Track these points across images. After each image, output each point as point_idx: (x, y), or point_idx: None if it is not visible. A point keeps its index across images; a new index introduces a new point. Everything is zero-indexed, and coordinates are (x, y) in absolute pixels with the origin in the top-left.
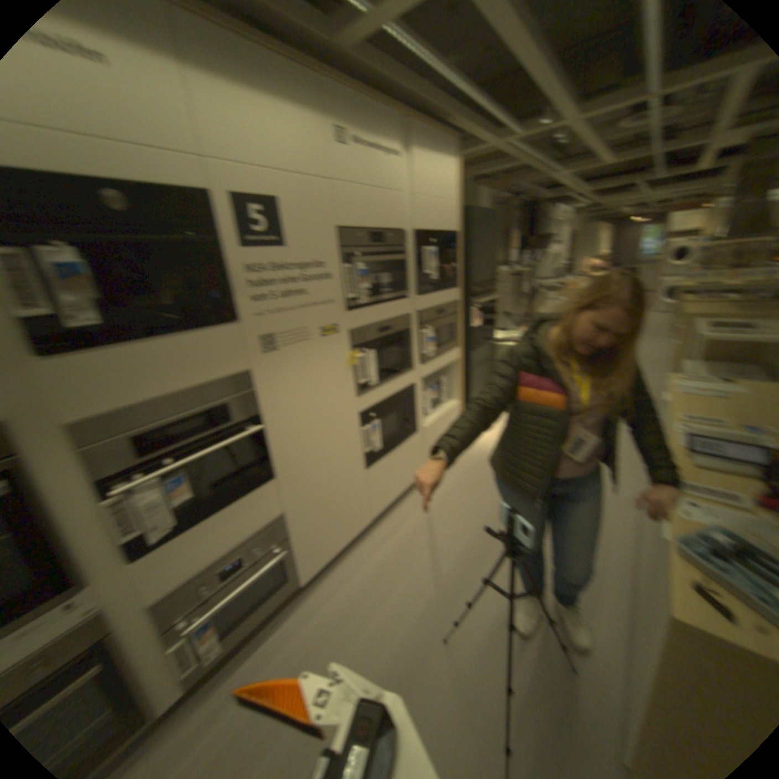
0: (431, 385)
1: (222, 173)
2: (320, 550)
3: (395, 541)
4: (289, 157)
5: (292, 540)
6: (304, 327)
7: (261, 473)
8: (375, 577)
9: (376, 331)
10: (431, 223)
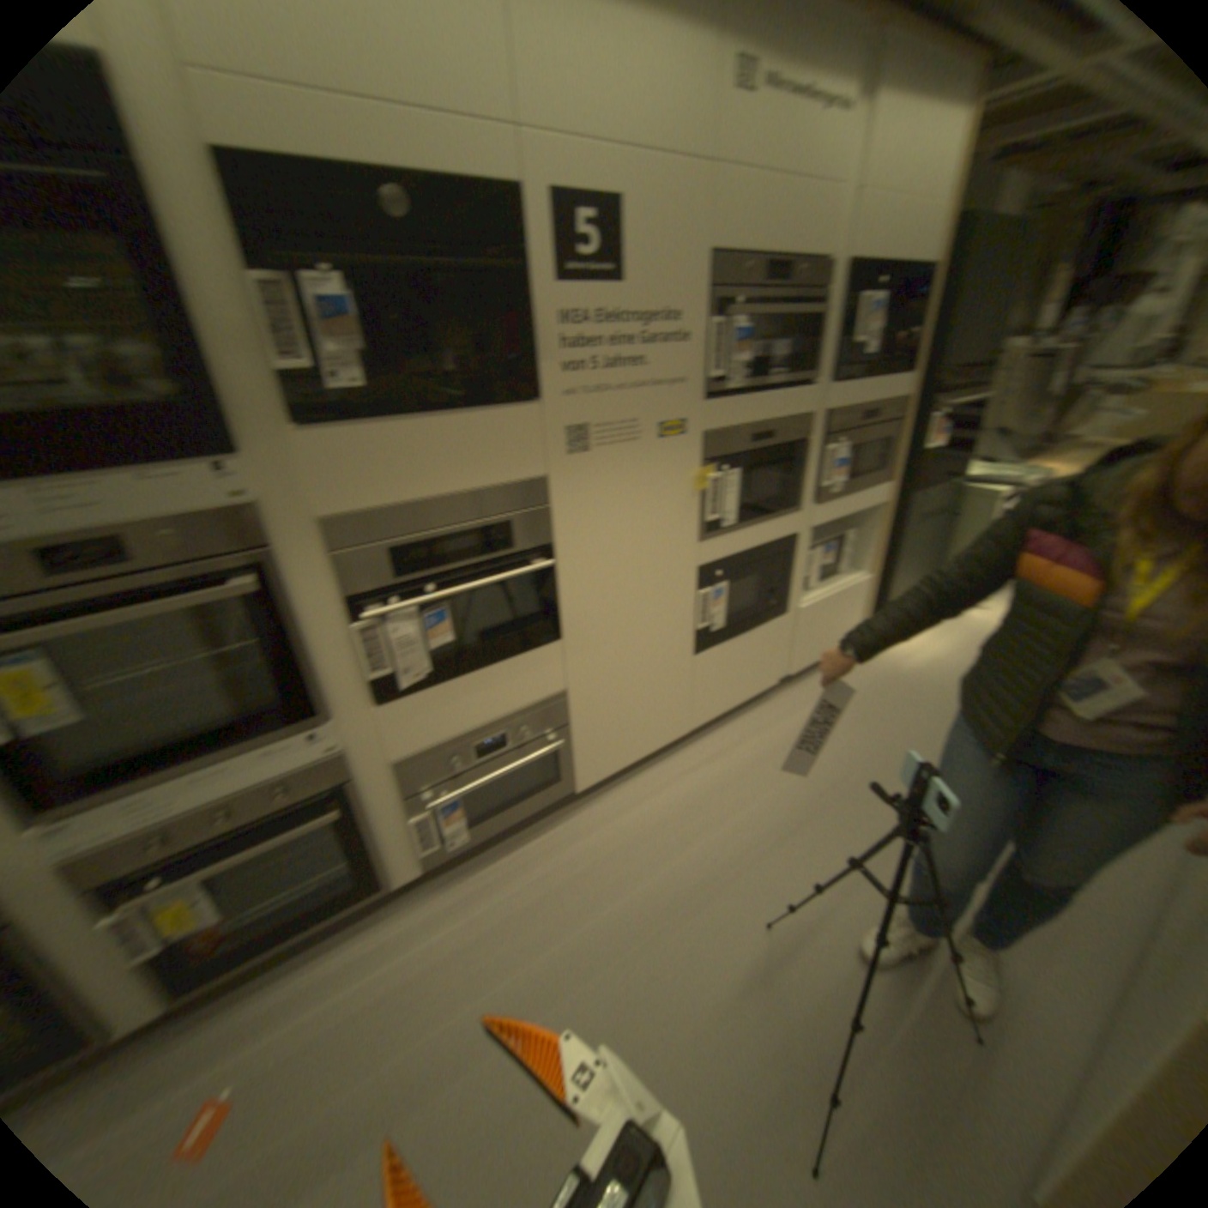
0: (829, 543)
1: (546, 157)
2: (611, 754)
3: (722, 770)
4: (654, 123)
5: (575, 731)
6: (637, 421)
7: (547, 630)
8: (683, 811)
9: (750, 439)
10: (891, 245)
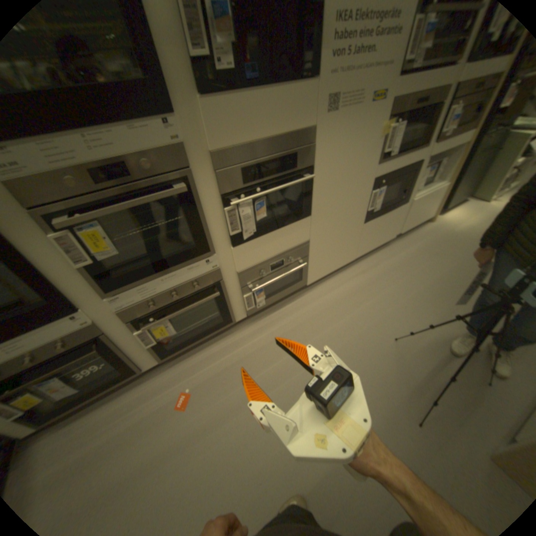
0: (434, 165)
1: None
2: (323, 268)
3: (370, 275)
4: None
5: (310, 258)
6: (365, 90)
7: (306, 210)
8: (353, 292)
9: (417, 101)
10: None
